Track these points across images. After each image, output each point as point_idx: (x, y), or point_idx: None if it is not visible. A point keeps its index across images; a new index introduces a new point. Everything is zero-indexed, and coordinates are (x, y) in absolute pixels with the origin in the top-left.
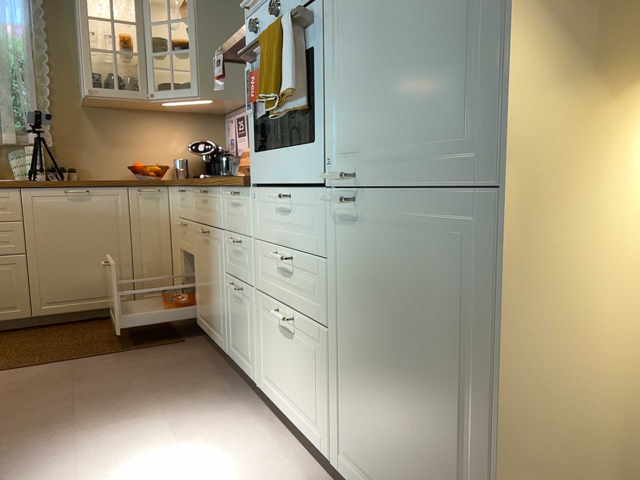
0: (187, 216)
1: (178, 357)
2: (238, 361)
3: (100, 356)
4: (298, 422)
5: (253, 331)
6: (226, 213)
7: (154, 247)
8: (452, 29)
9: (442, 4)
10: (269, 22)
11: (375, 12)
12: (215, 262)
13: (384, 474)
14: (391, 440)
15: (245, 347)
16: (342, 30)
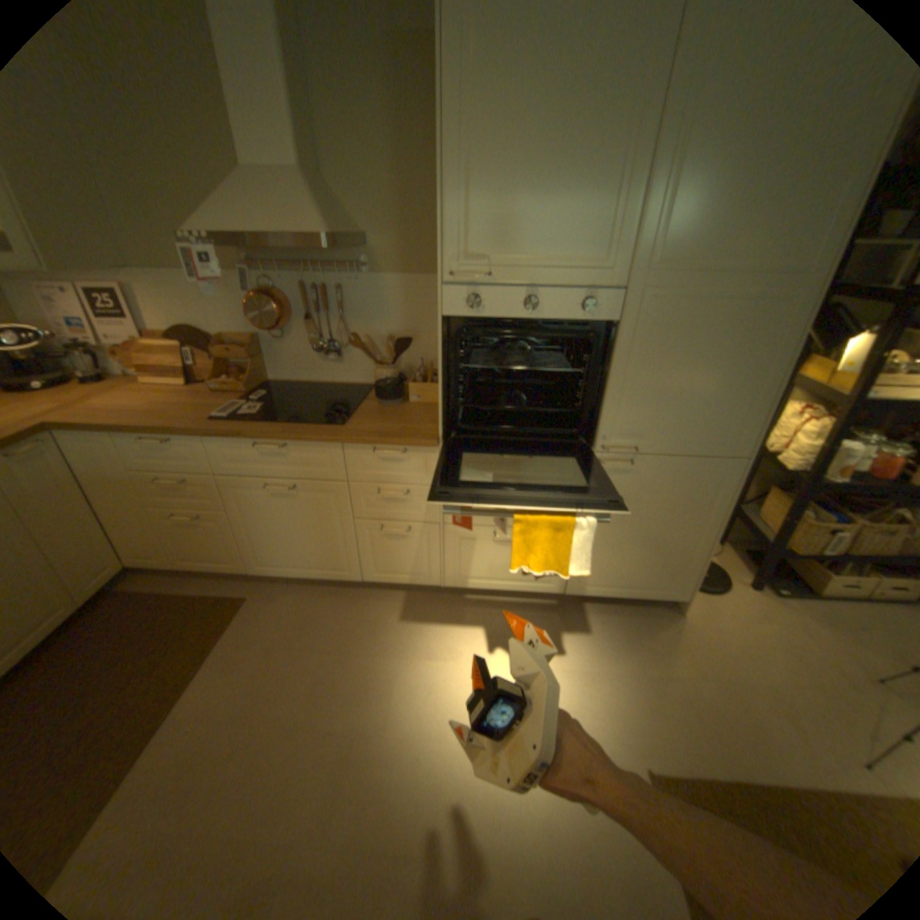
0: (191, 471)
1: (280, 617)
2: (392, 580)
3: (187, 686)
4: (516, 588)
5: (432, 552)
6: (357, 468)
7: (72, 524)
8: (737, 388)
9: (734, 374)
10: (503, 308)
11: (676, 358)
12: (319, 513)
13: (621, 580)
14: (632, 564)
15: (412, 567)
16: (634, 357)
